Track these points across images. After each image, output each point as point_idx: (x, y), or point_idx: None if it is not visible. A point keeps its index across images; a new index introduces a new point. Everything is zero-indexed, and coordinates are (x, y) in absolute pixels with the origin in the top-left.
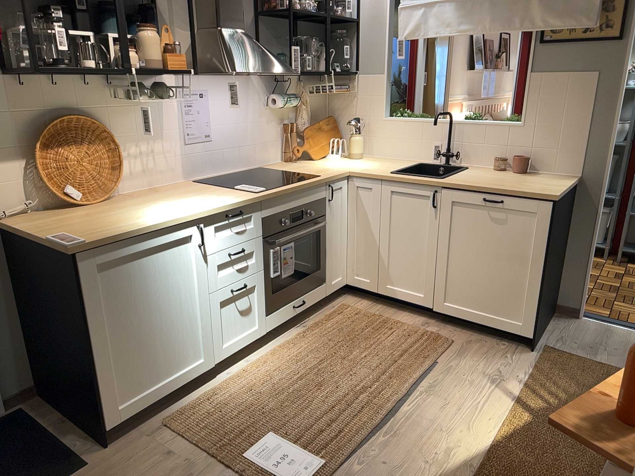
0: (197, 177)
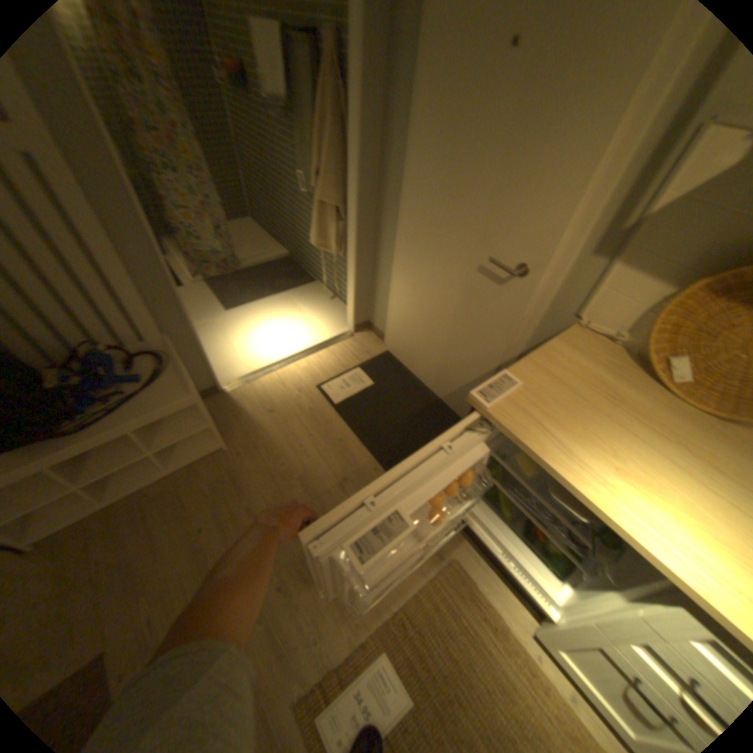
0: None
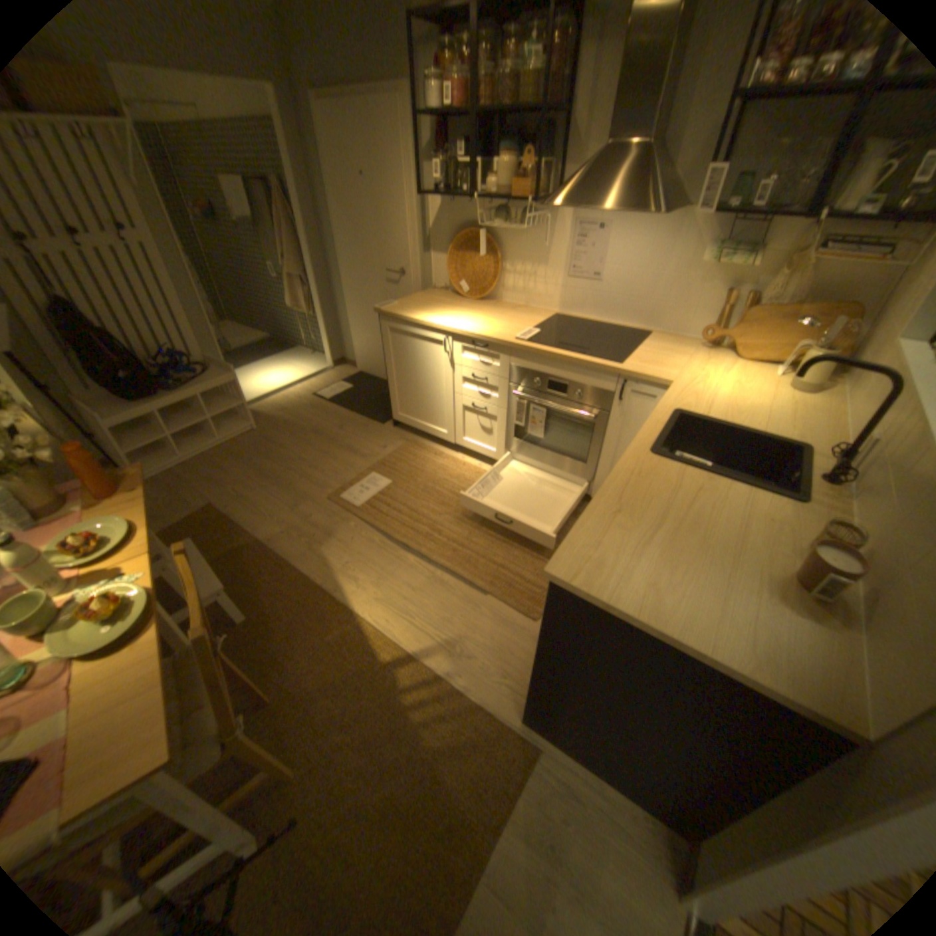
0: (572, 312)
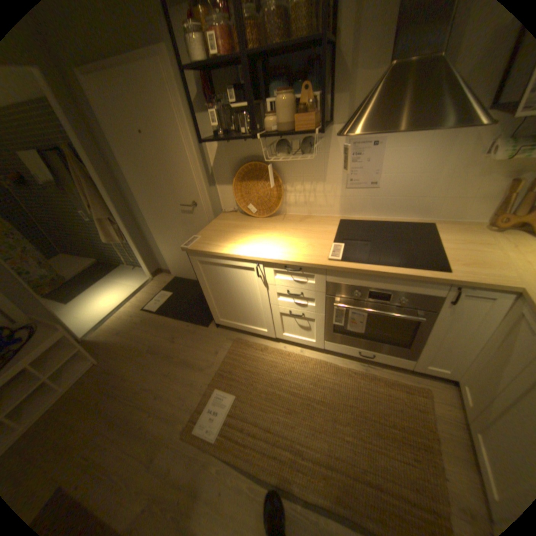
0: (353, 214)
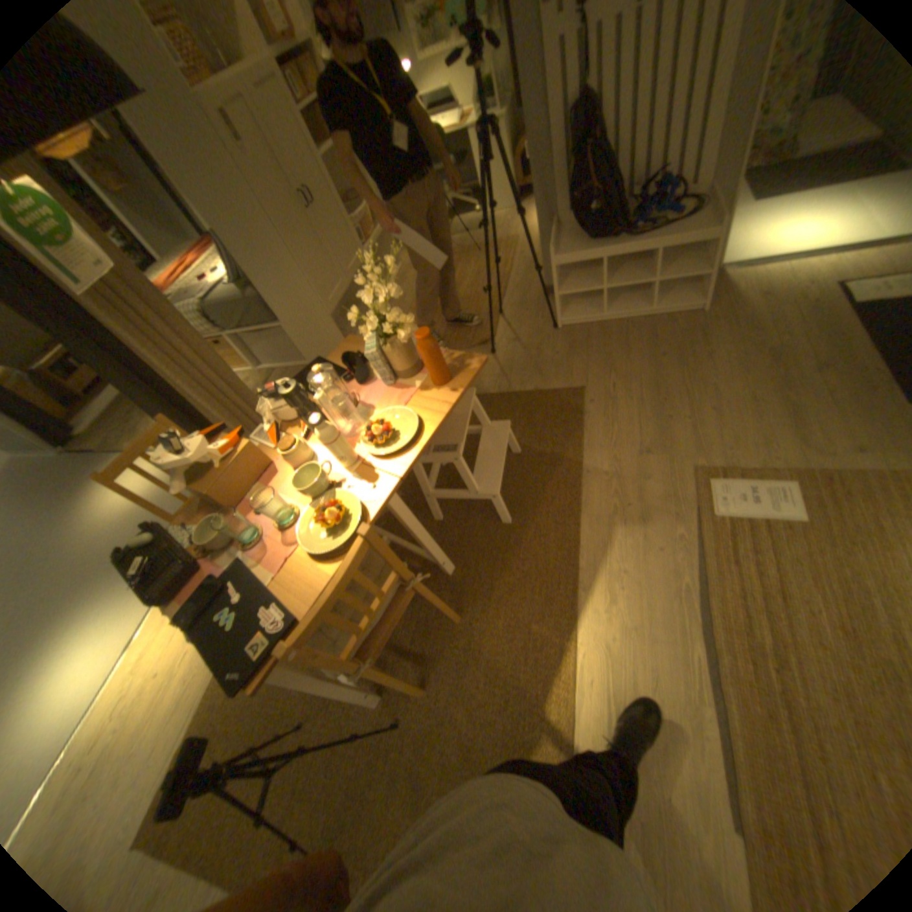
0: None
